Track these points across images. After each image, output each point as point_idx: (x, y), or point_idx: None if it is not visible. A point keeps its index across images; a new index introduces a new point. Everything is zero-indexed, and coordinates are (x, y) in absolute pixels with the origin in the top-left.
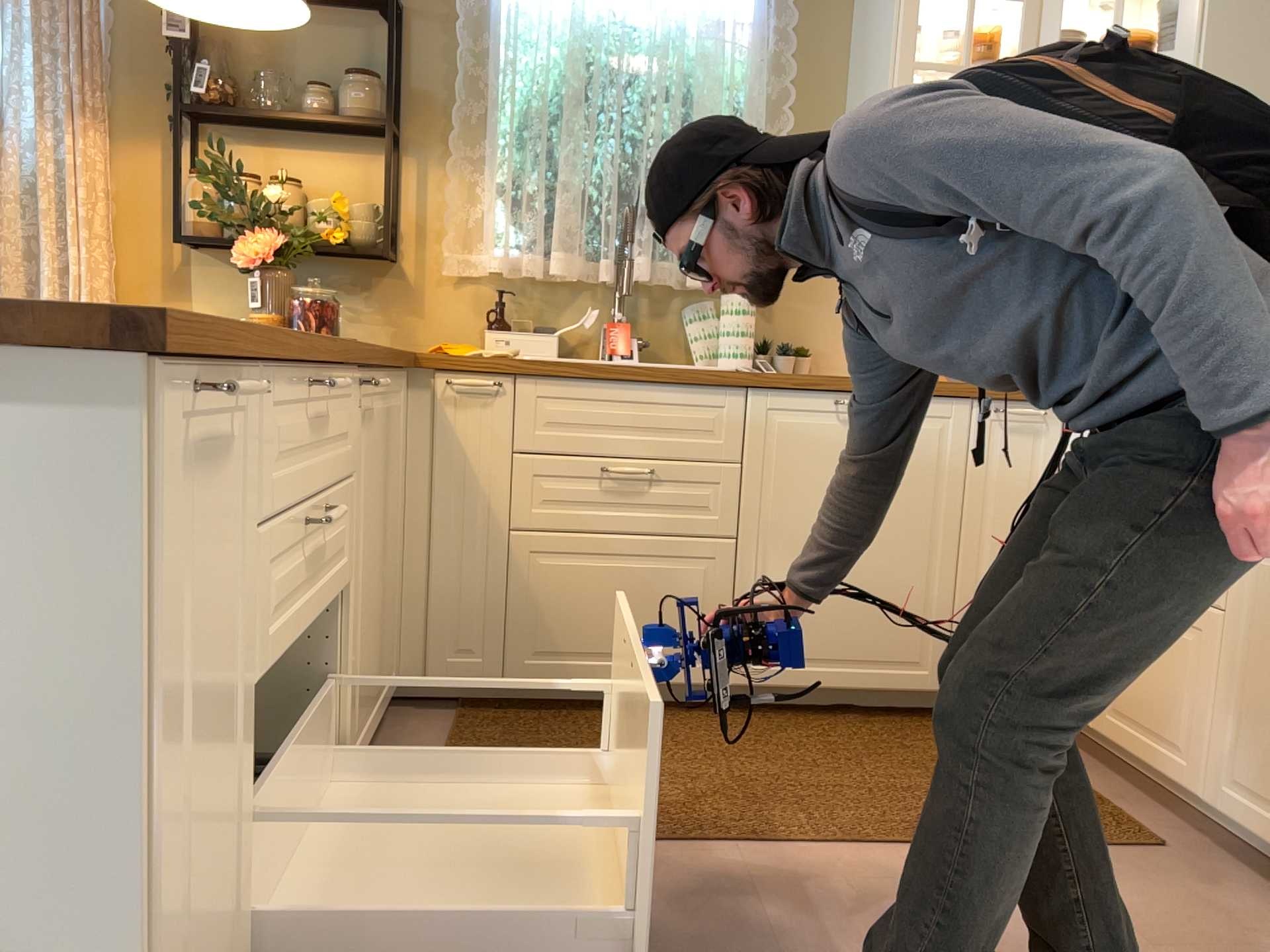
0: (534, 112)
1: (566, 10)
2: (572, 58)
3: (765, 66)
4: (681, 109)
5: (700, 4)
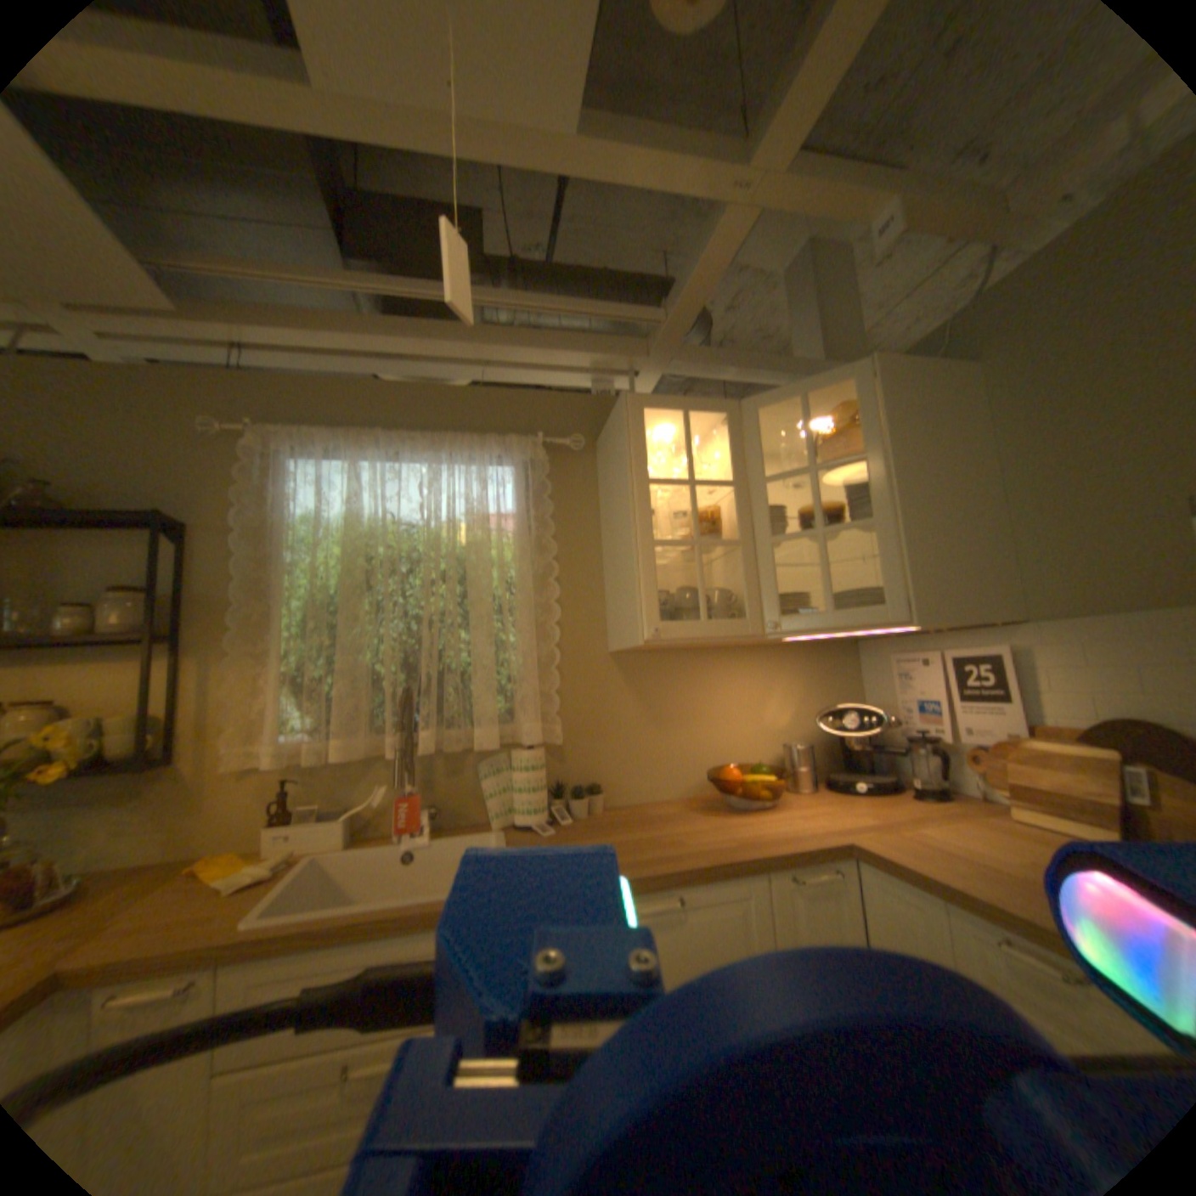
0: (314, 607)
1: (345, 516)
2: (348, 556)
3: (531, 547)
4: (460, 589)
5: (469, 503)
